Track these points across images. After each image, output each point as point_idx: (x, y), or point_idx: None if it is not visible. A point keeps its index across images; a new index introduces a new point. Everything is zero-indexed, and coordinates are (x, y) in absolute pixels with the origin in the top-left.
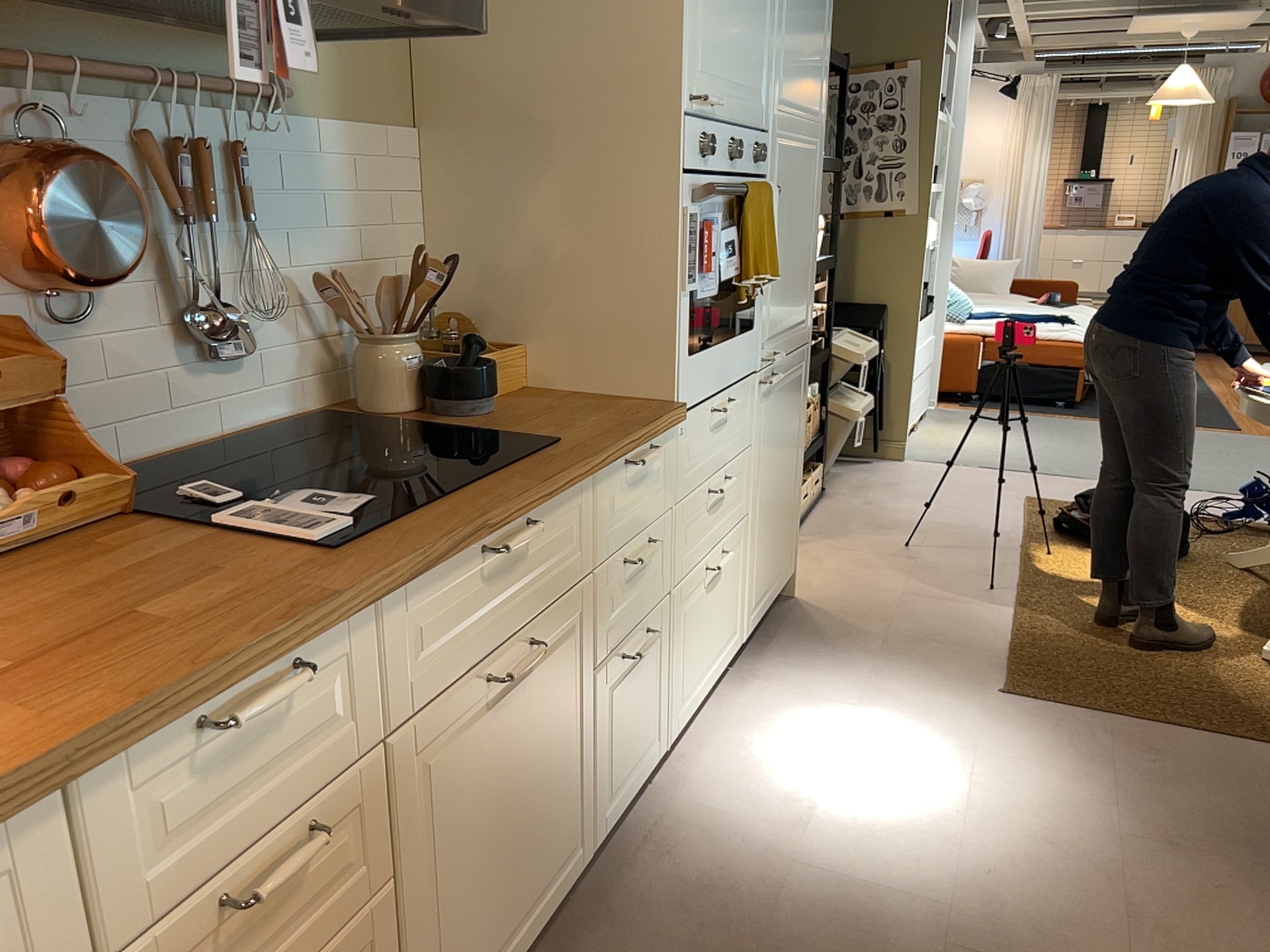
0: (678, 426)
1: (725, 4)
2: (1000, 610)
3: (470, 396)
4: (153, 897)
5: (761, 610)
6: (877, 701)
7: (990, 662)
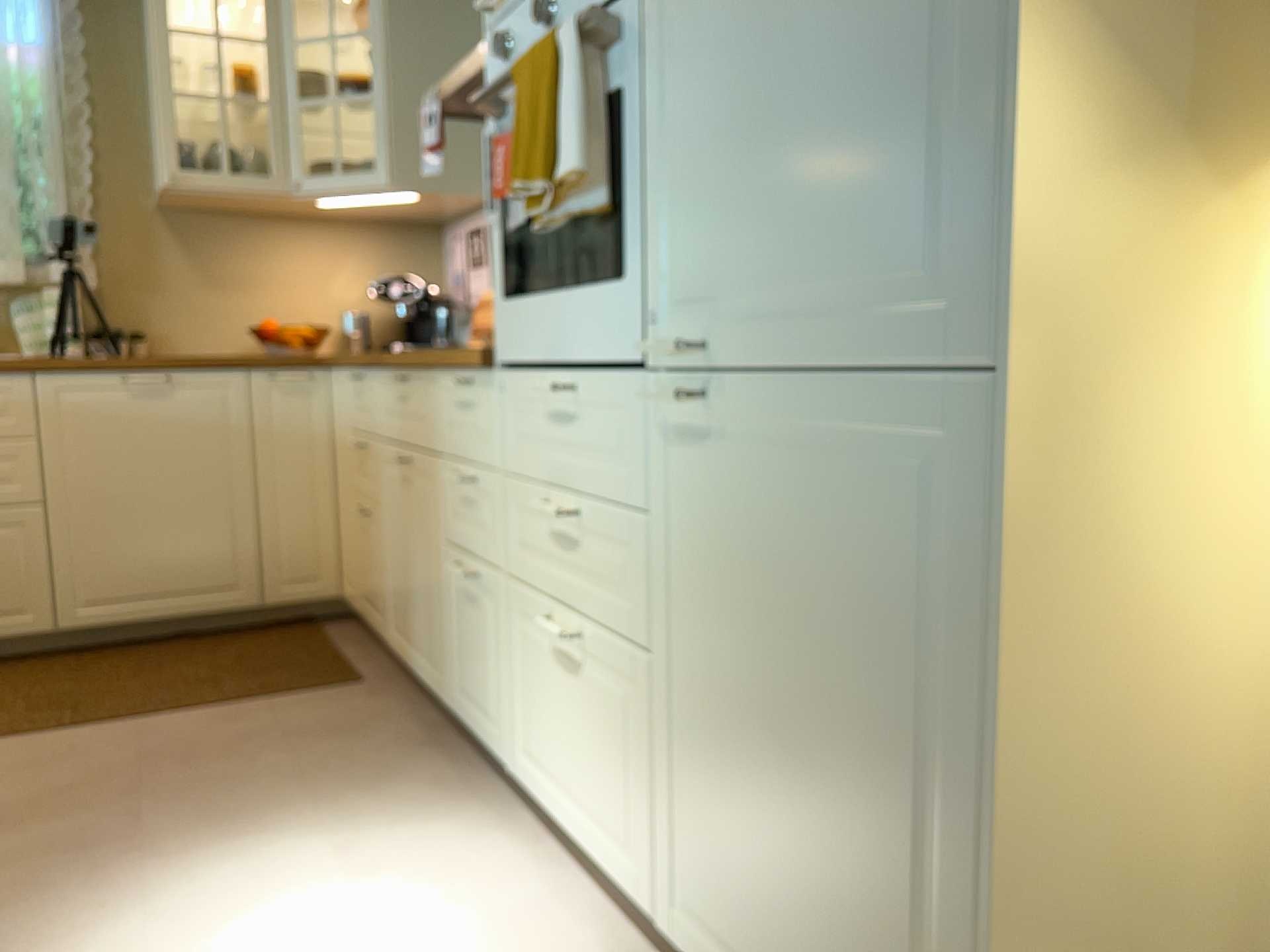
0: (501, 380)
1: None
2: None
3: None
4: (351, 421)
5: None
6: None
7: None
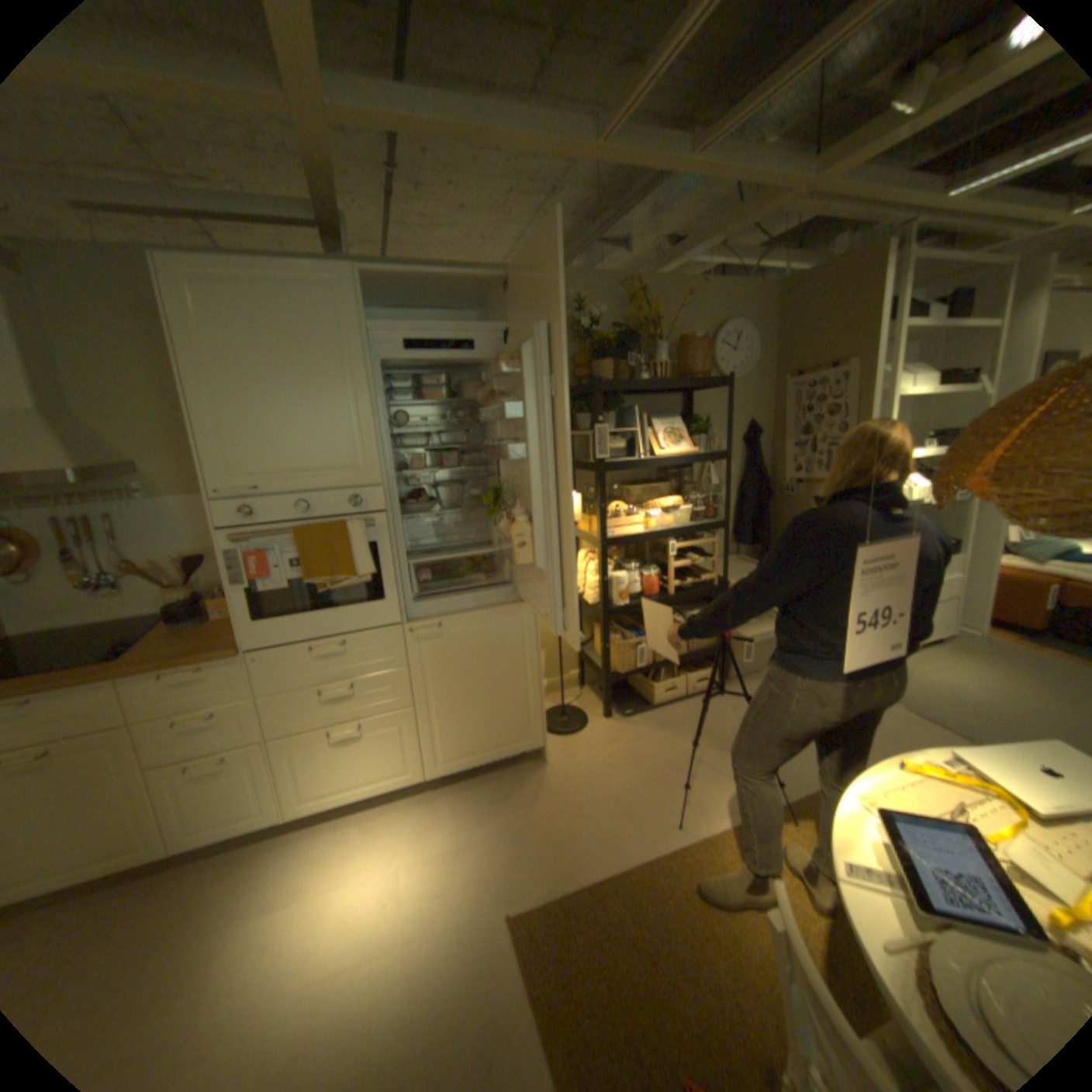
0: (245, 659)
1: (260, 431)
2: (647, 853)
3: (167, 623)
4: None
5: (460, 765)
6: (439, 866)
7: (551, 891)
